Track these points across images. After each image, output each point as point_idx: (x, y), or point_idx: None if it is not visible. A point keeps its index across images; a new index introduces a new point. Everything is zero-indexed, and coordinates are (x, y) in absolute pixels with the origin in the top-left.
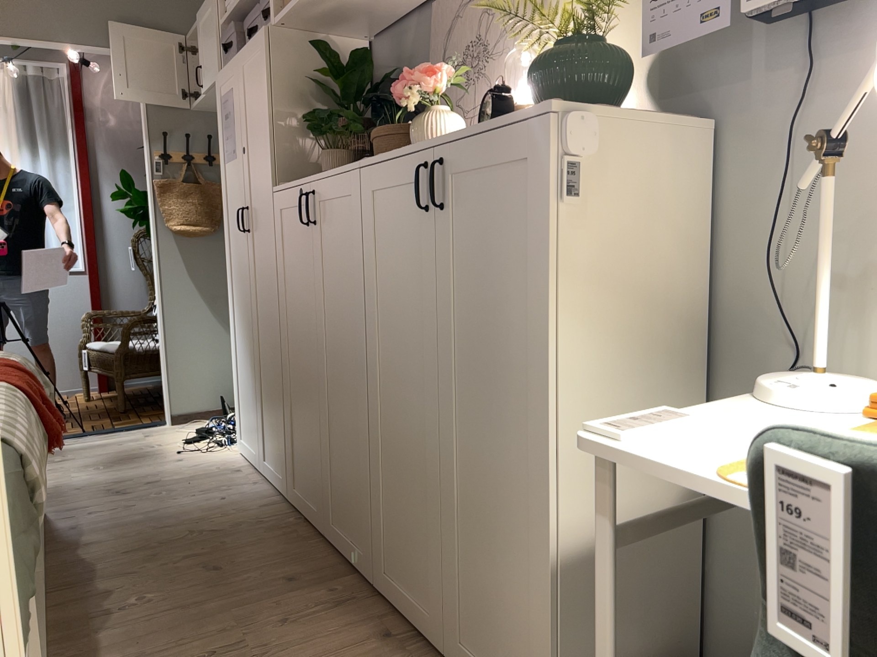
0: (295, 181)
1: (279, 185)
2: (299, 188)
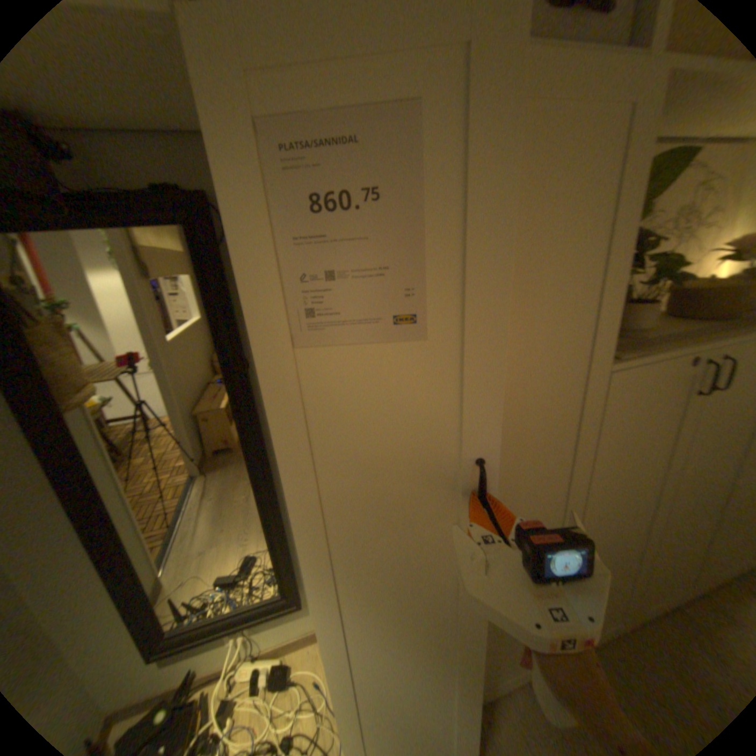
0: (676, 349)
1: (628, 359)
2: (696, 356)
